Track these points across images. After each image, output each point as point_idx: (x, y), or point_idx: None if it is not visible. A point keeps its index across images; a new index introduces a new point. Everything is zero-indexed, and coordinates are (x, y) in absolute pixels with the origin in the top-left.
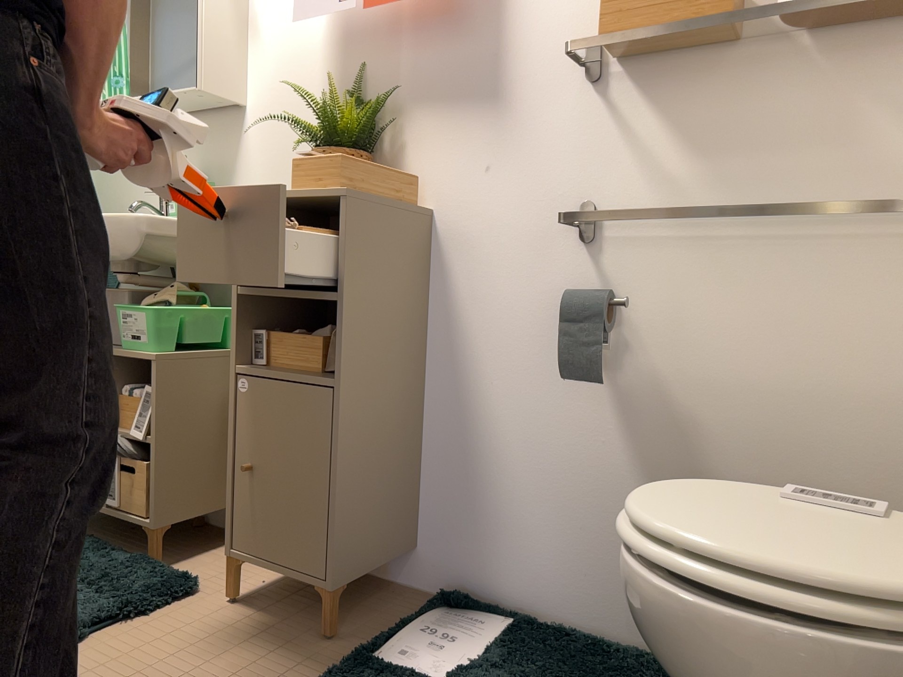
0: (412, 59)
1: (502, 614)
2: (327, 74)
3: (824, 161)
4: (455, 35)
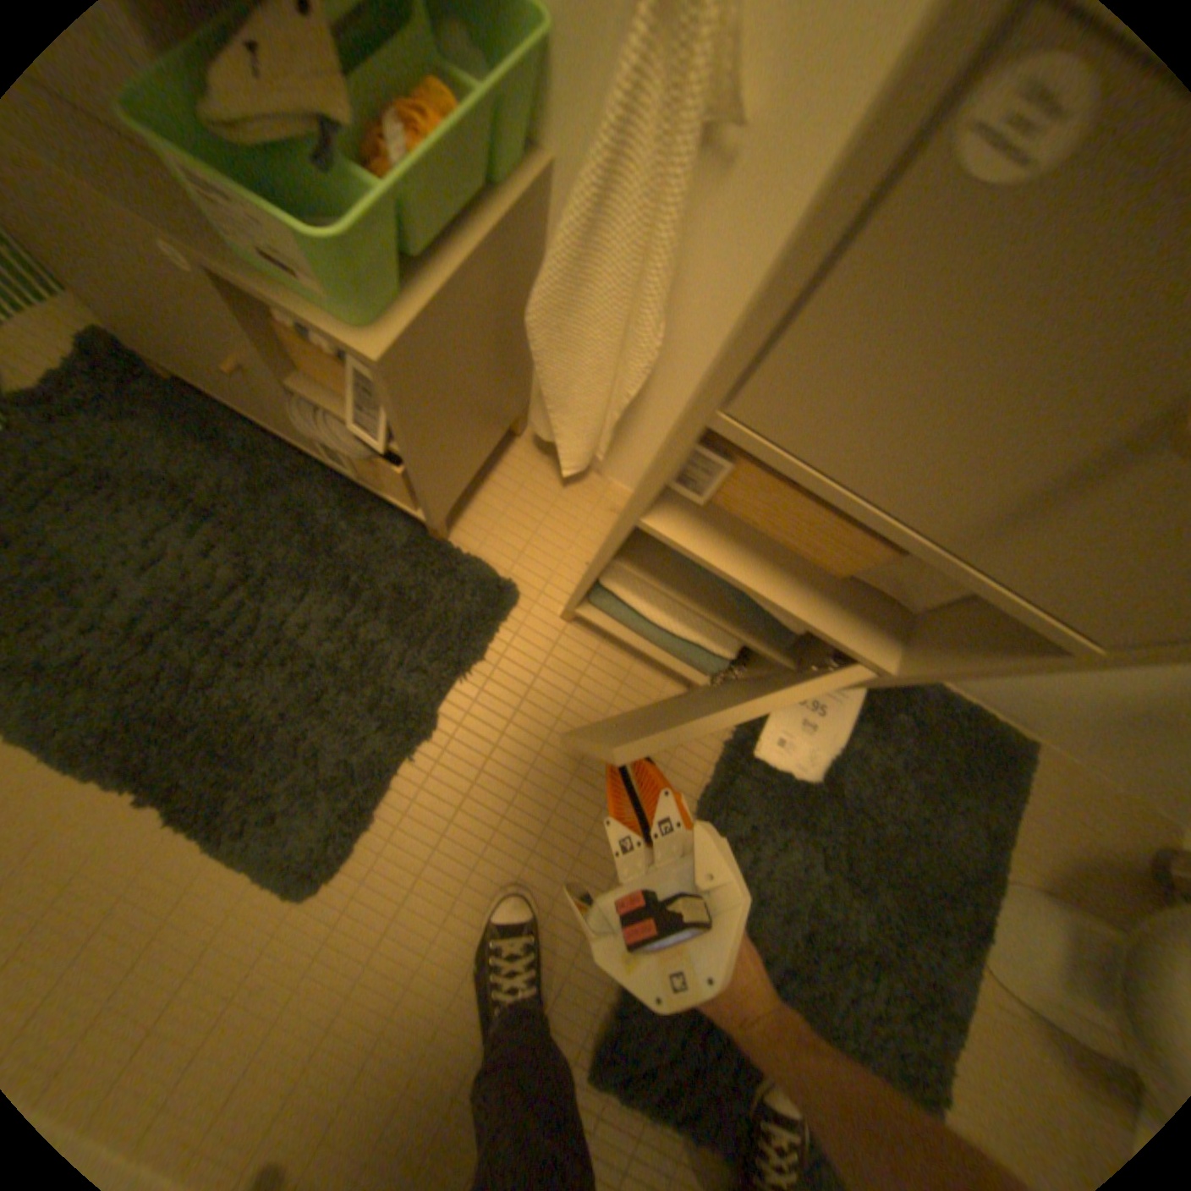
0: None
1: None
2: None
3: None
4: None
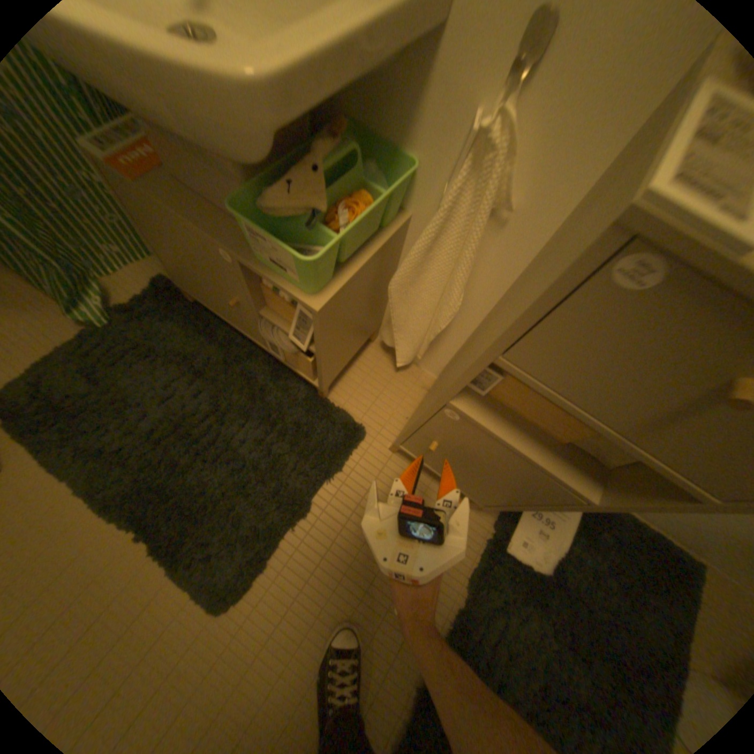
0: None
1: None
2: None
3: None
4: None
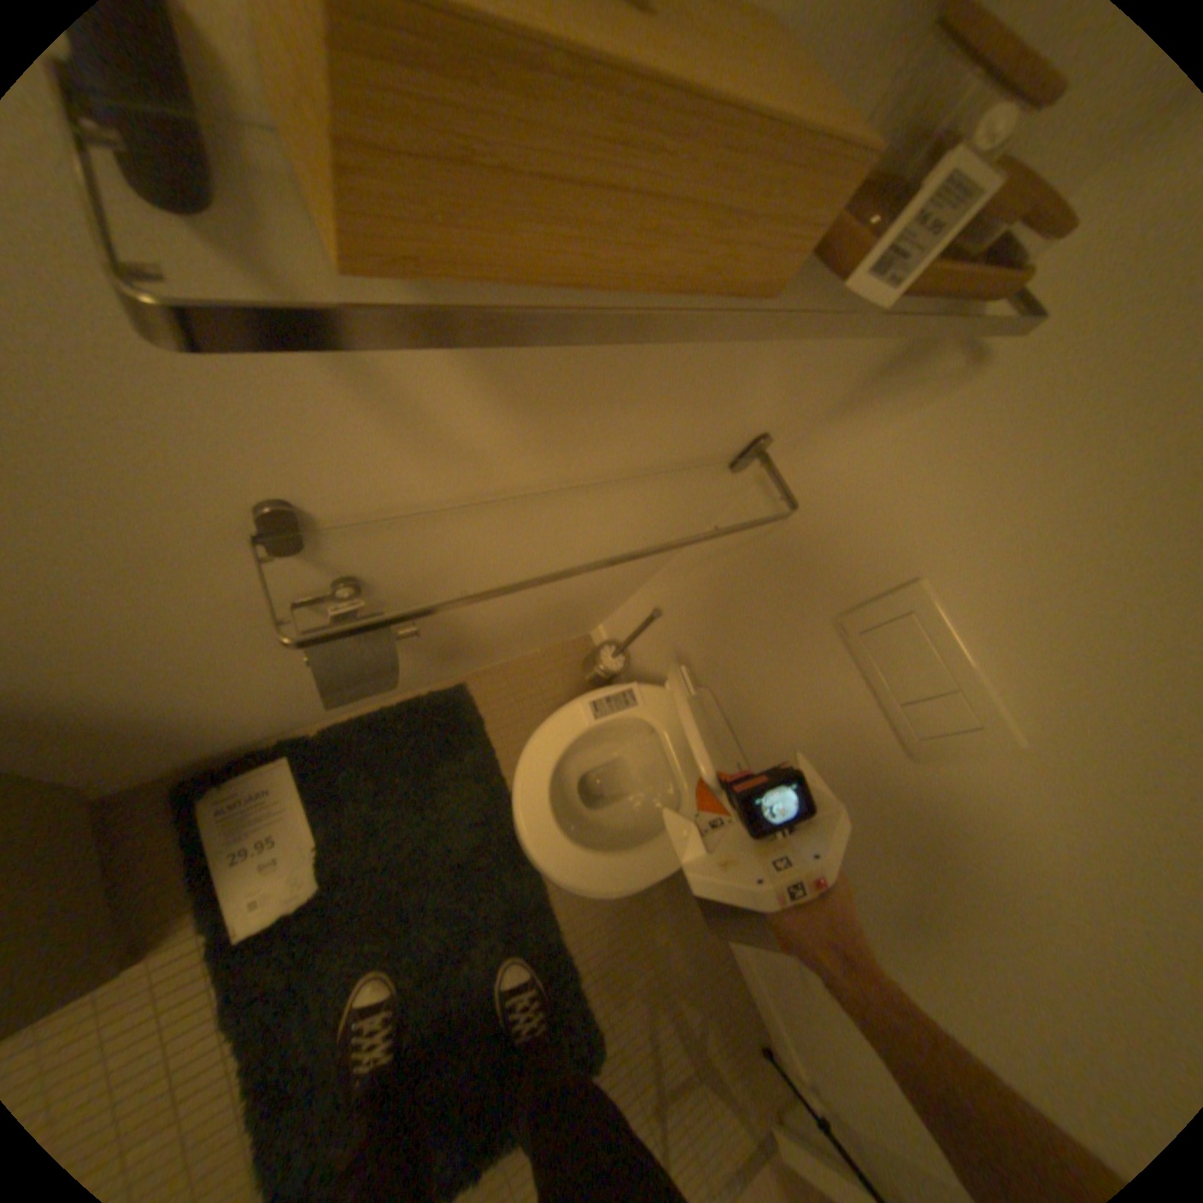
0: None
1: (267, 760)
2: None
3: (685, 410)
4: None
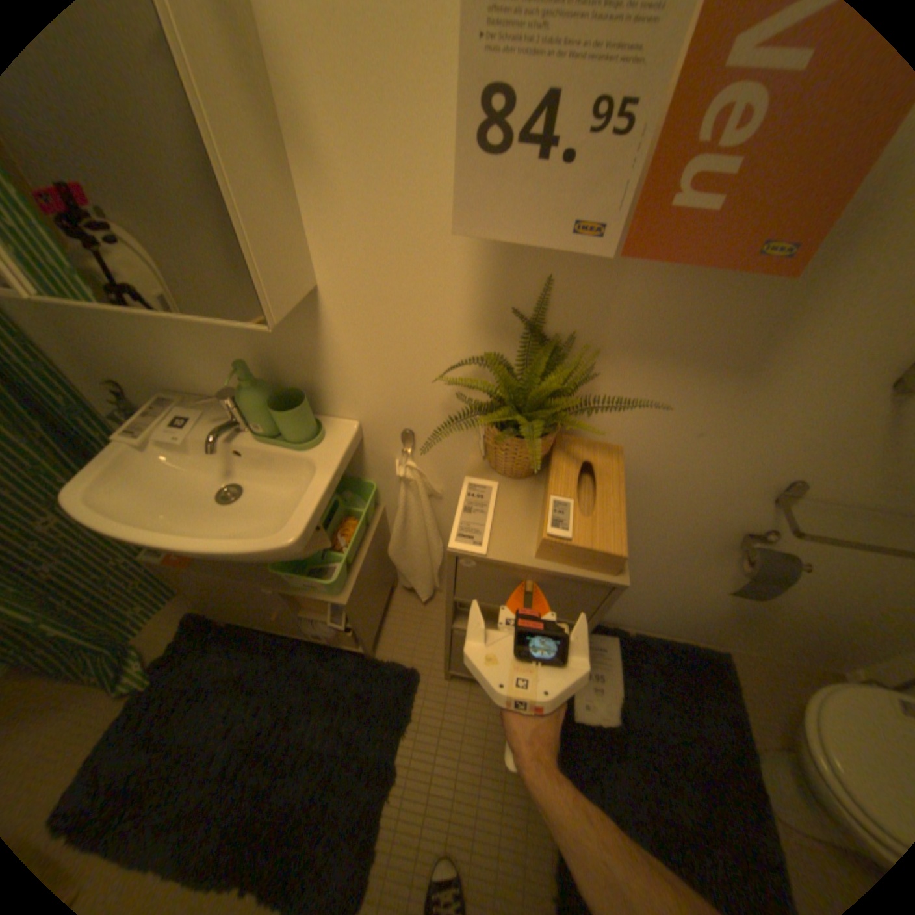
0: (640, 290)
1: (609, 635)
2: (477, 272)
3: None
4: (732, 273)
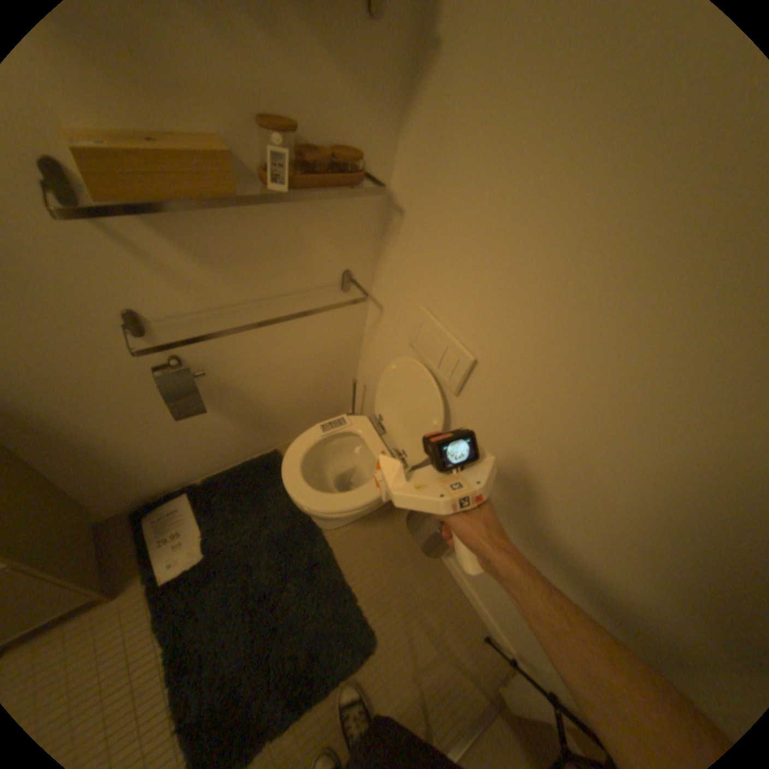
0: None
1: (175, 496)
2: None
3: (290, 262)
4: None
